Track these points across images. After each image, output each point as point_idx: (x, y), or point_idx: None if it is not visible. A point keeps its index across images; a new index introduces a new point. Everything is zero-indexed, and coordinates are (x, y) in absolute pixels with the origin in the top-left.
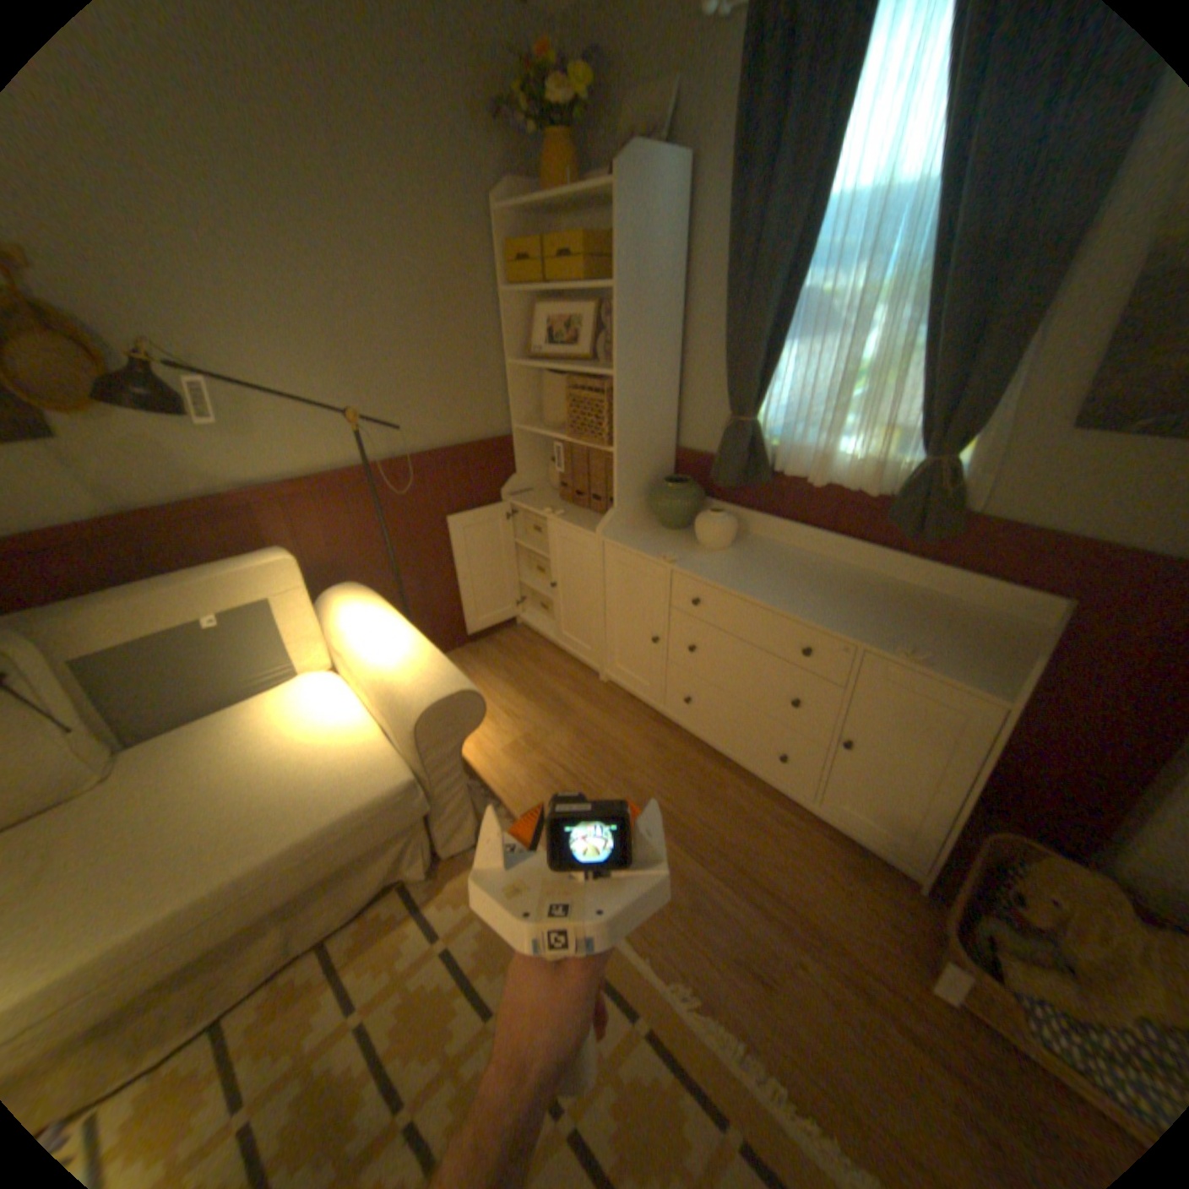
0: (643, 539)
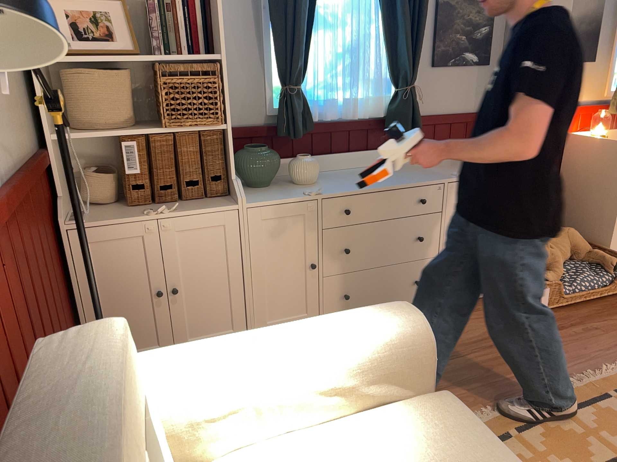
0: (268, 194)
